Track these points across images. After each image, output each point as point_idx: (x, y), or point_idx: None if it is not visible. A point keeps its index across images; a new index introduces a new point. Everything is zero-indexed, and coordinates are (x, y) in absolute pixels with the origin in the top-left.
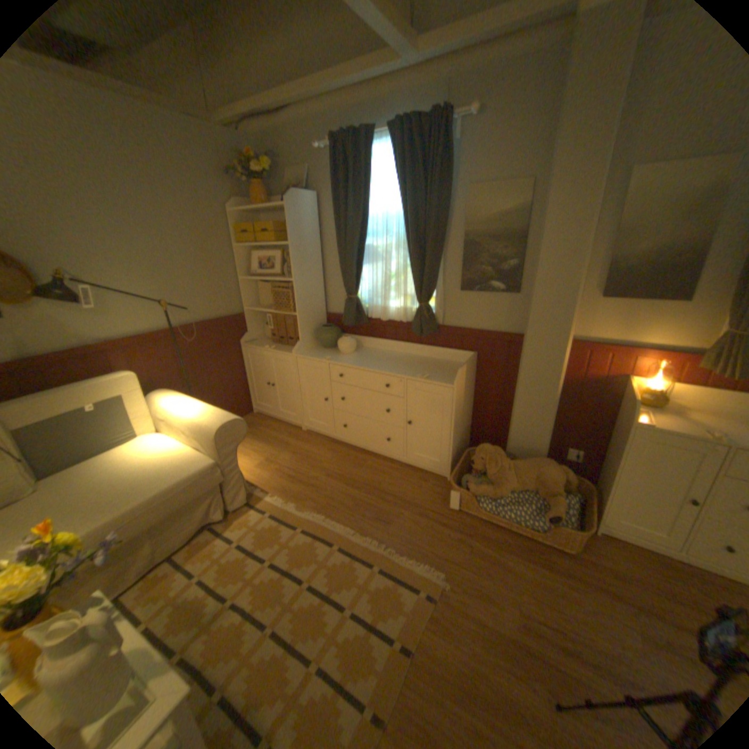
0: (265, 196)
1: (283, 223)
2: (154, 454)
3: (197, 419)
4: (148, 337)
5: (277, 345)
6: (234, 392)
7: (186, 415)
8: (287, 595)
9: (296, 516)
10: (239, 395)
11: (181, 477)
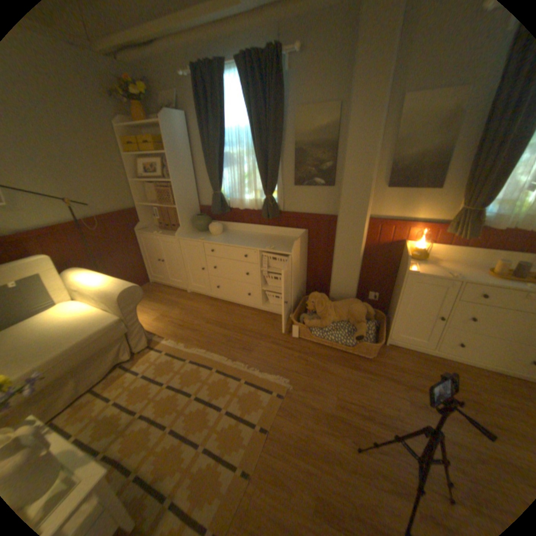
0: (143, 114)
1: (159, 136)
2: (70, 316)
3: (102, 288)
4: (57, 228)
5: (163, 231)
6: (133, 268)
7: (93, 285)
8: (180, 405)
9: (185, 352)
10: (137, 270)
11: (92, 331)
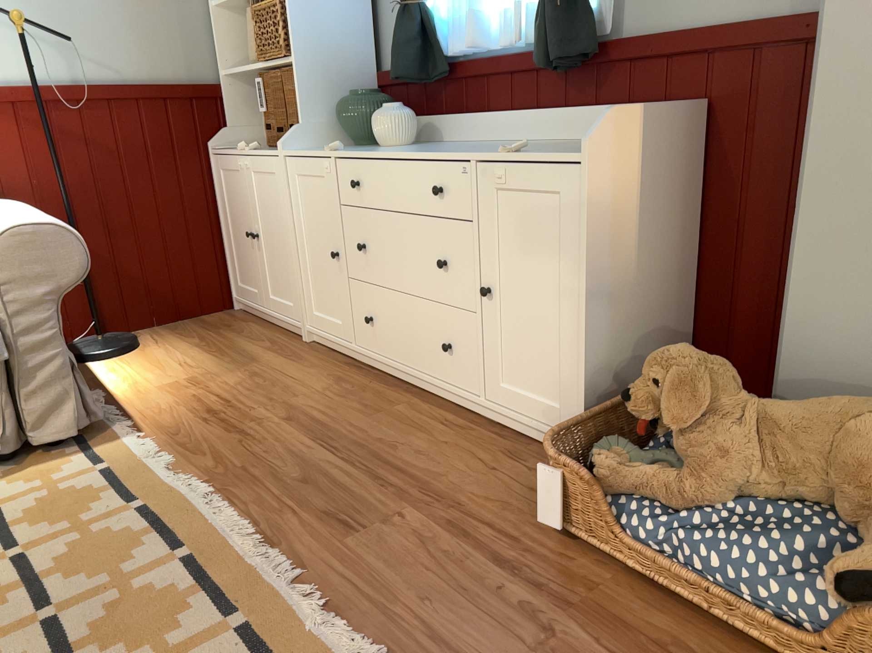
0: None
1: None
2: None
3: None
4: (2, 97)
5: (272, 149)
6: (192, 254)
7: None
8: None
9: (158, 478)
10: (204, 264)
11: None
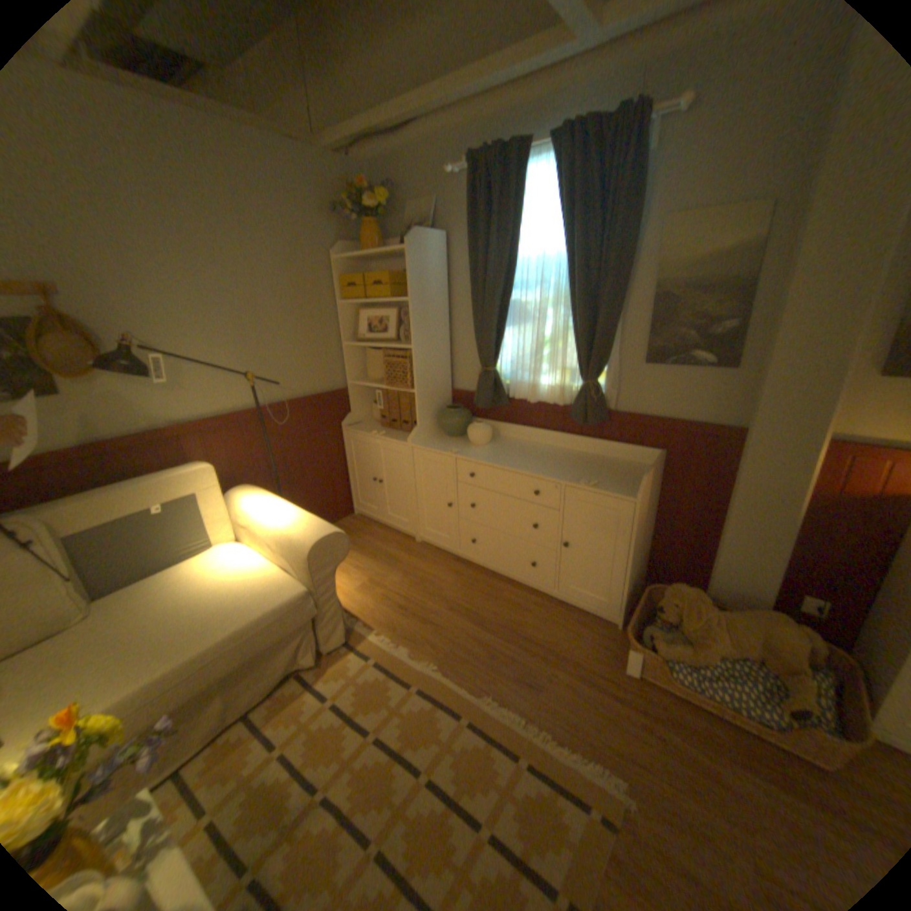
0: (379, 239)
1: (401, 273)
2: (231, 573)
3: (287, 530)
4: (232, 418)
5: (388, 430)
6: (332, 488)
7: (273, 523)
8: (400, 791)
9: (410, 667)
10: (338, 491)
11: (263, 610)
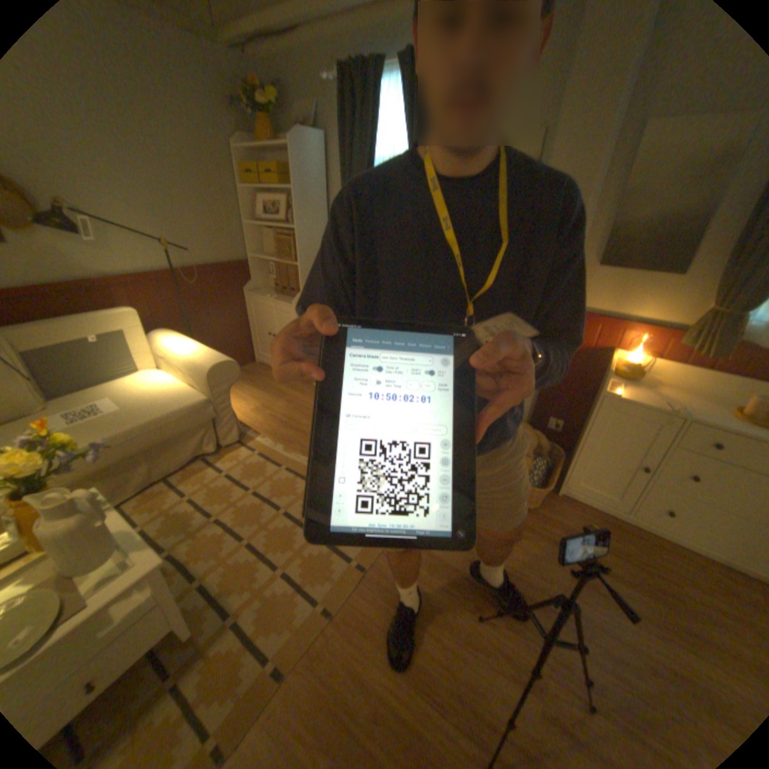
0: (270, 132)
1: (287, 164)
2: (152, 387)
3: (192, 358)
4: (149, 276)
5: (279, 296)
6: (236, 340)
7: (182, 353)
8: (265, 517)
9: (283, 456)
10: (242, 343)
11: (174, 408)
